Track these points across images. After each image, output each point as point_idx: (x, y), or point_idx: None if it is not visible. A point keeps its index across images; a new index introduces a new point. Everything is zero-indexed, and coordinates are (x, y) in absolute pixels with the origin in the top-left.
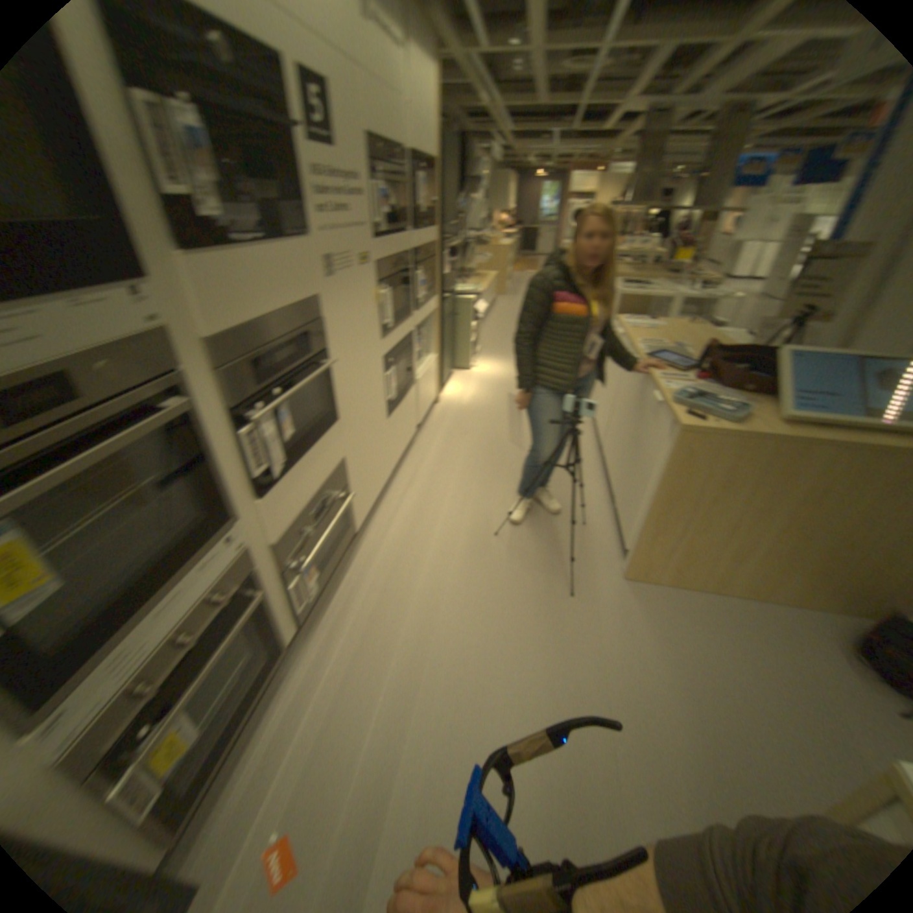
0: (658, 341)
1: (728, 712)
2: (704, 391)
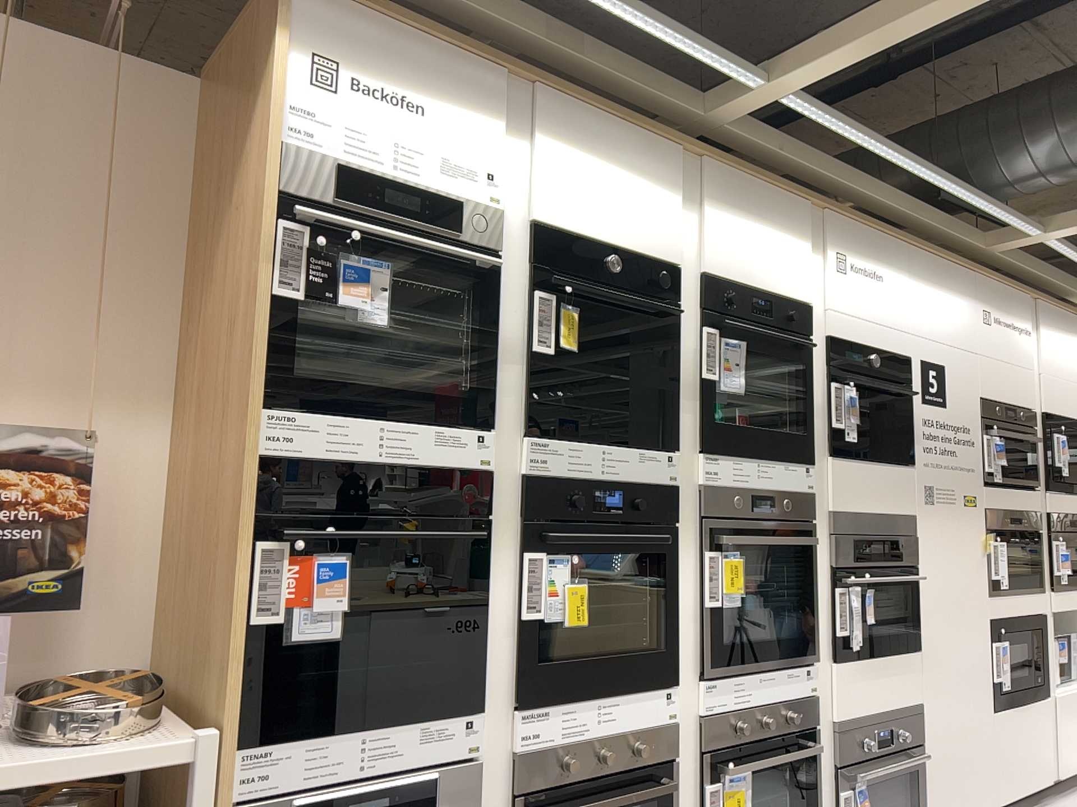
0: None
1: None
2: None
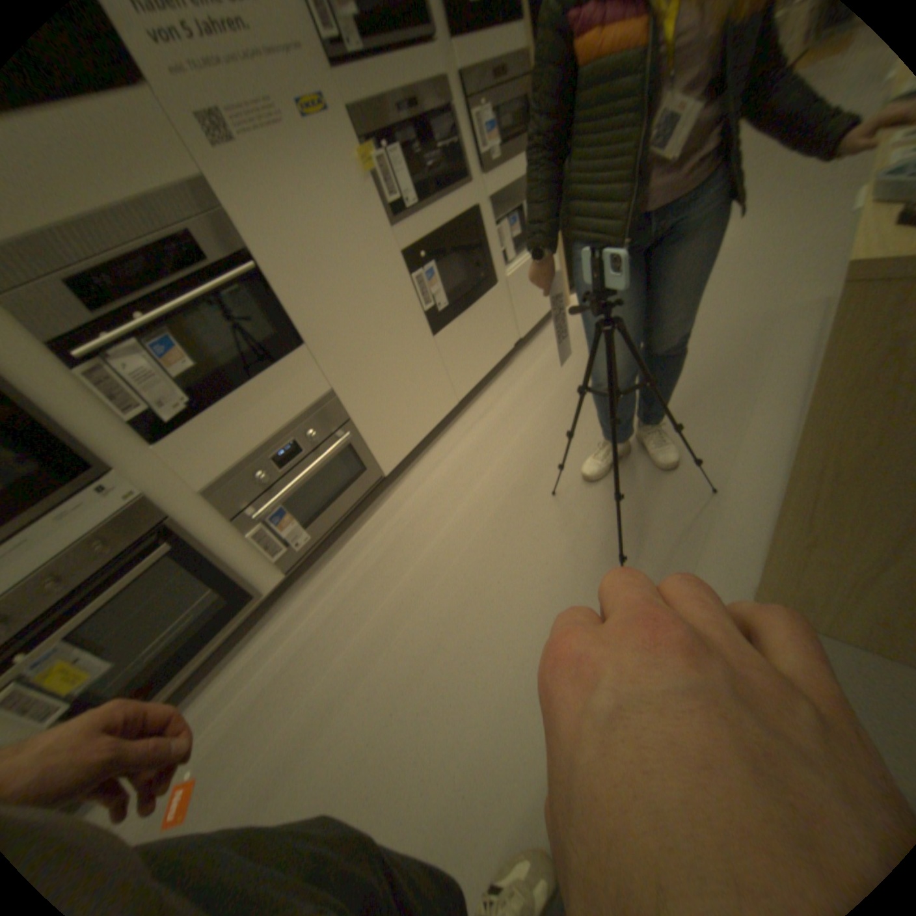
0: None
1: None
2: None
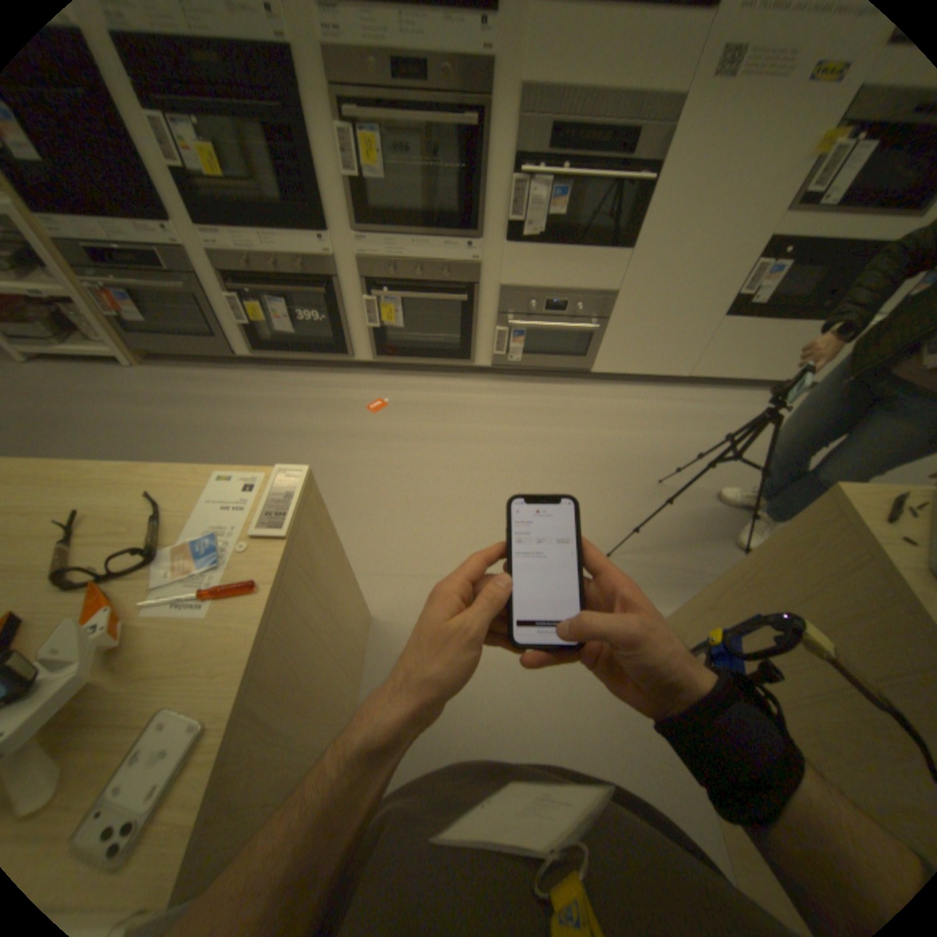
0: None
1: (525, 709)
2: None
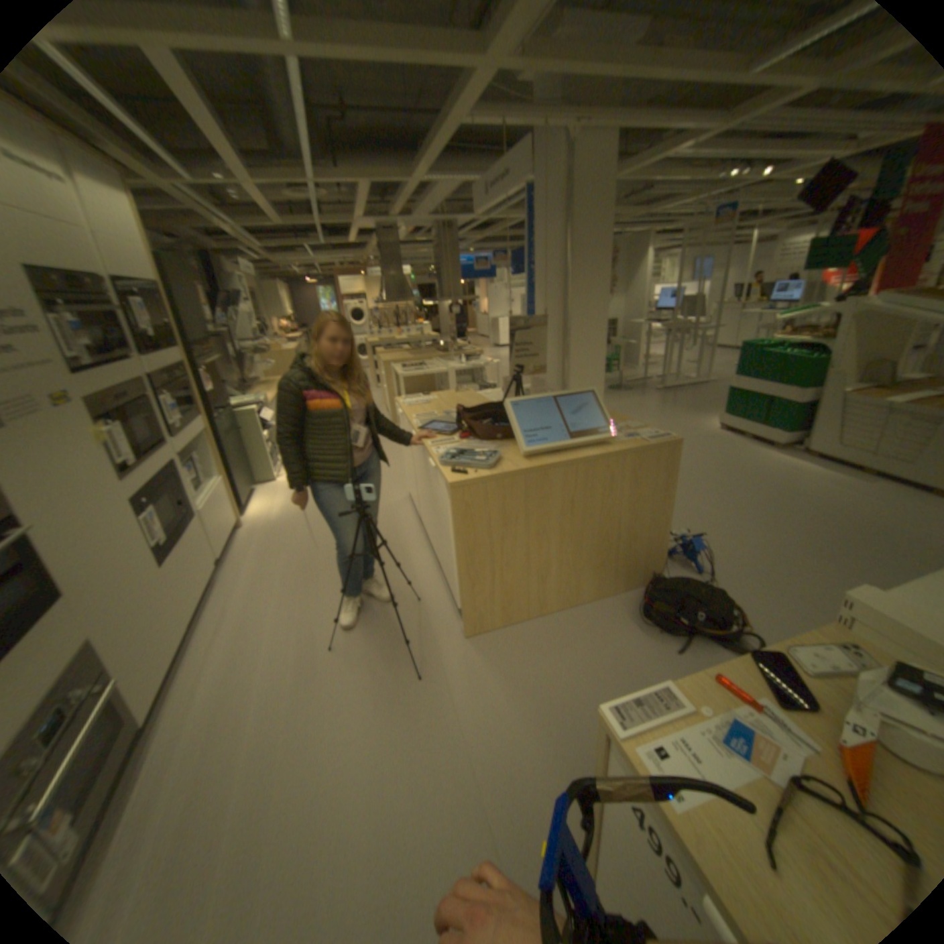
0: (431, 415)
1: (570, 722)
2: (468, 449)
